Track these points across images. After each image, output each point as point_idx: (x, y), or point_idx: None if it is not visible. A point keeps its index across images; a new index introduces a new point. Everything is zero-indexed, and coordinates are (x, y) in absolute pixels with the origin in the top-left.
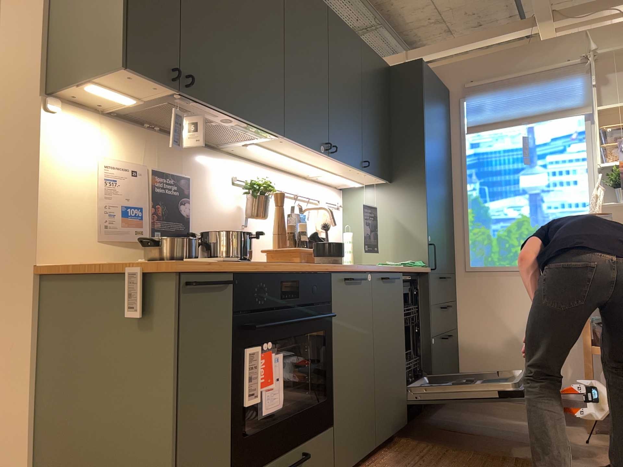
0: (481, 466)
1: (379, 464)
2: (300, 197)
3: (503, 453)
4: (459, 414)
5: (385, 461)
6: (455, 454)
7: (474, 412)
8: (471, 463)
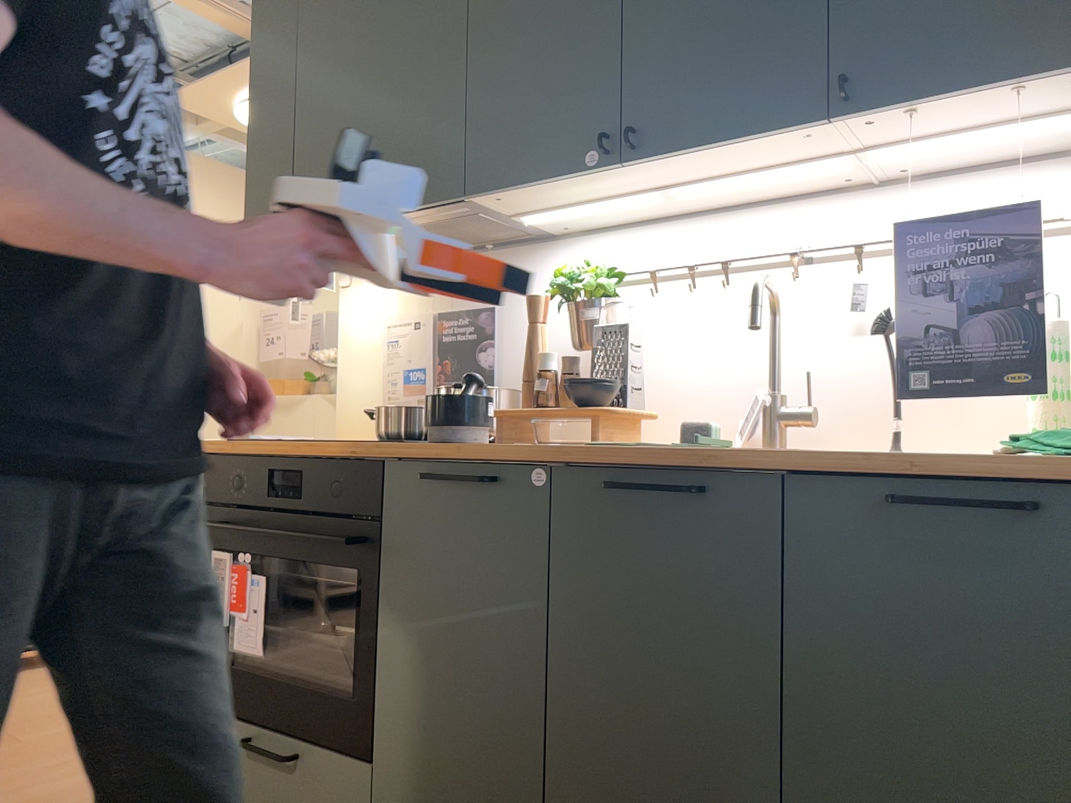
0: None
1: None
2: (830, 254)
3: None
4: None
5: None
6: None
7: None
8: None
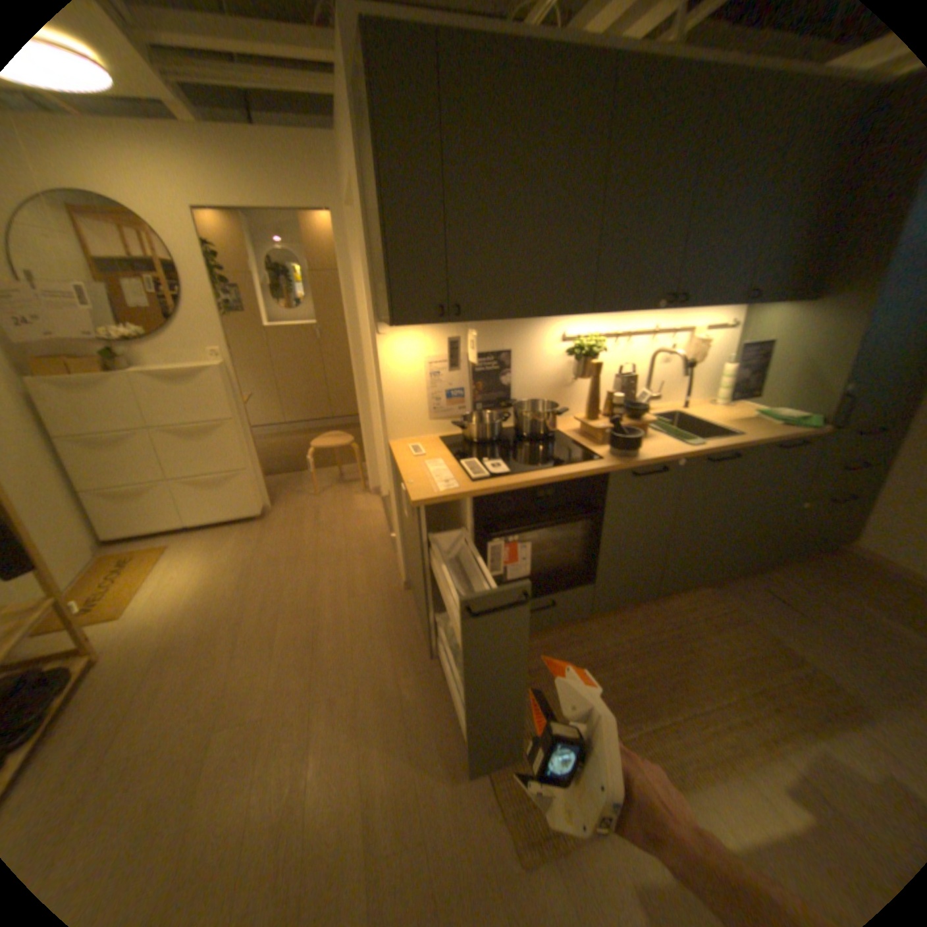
0: (762, 659)
1: (658, 608)
2: (662, 330)
3: (812, 655)
4: (817, 581)
5: (667, 607)
6: (748, 632)
7: (841, 585)
8: (754, 649)
